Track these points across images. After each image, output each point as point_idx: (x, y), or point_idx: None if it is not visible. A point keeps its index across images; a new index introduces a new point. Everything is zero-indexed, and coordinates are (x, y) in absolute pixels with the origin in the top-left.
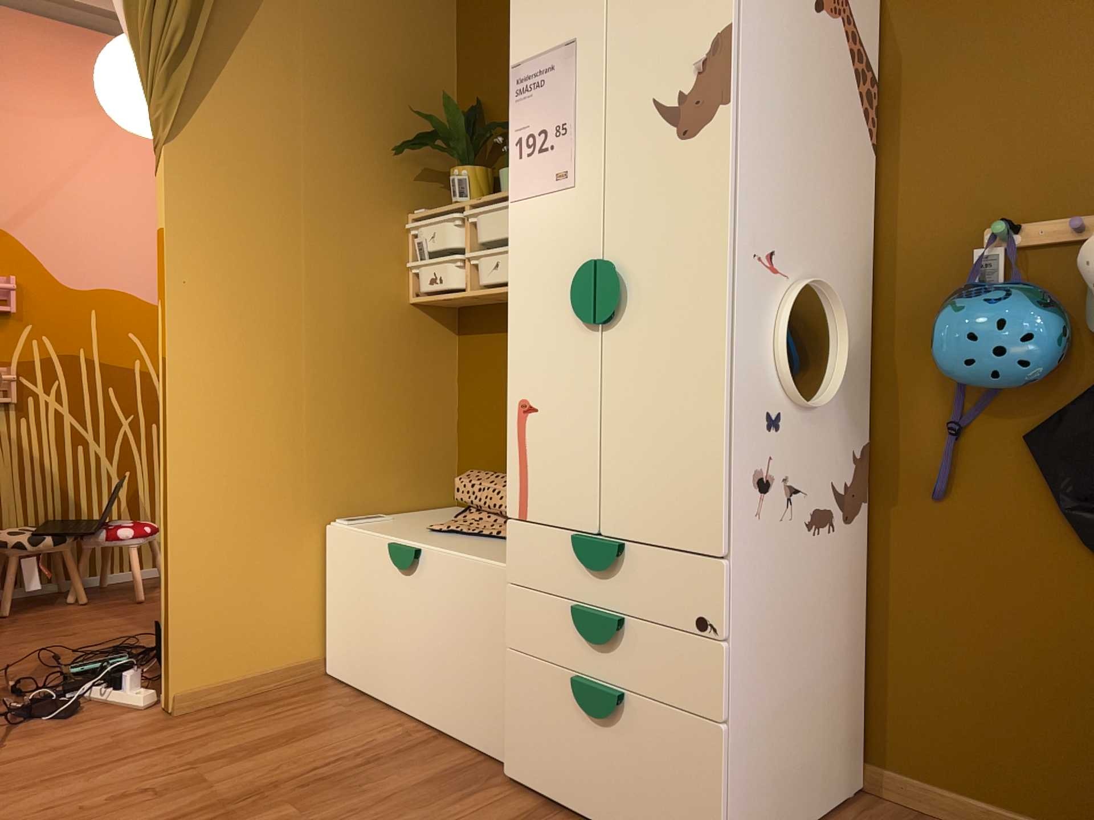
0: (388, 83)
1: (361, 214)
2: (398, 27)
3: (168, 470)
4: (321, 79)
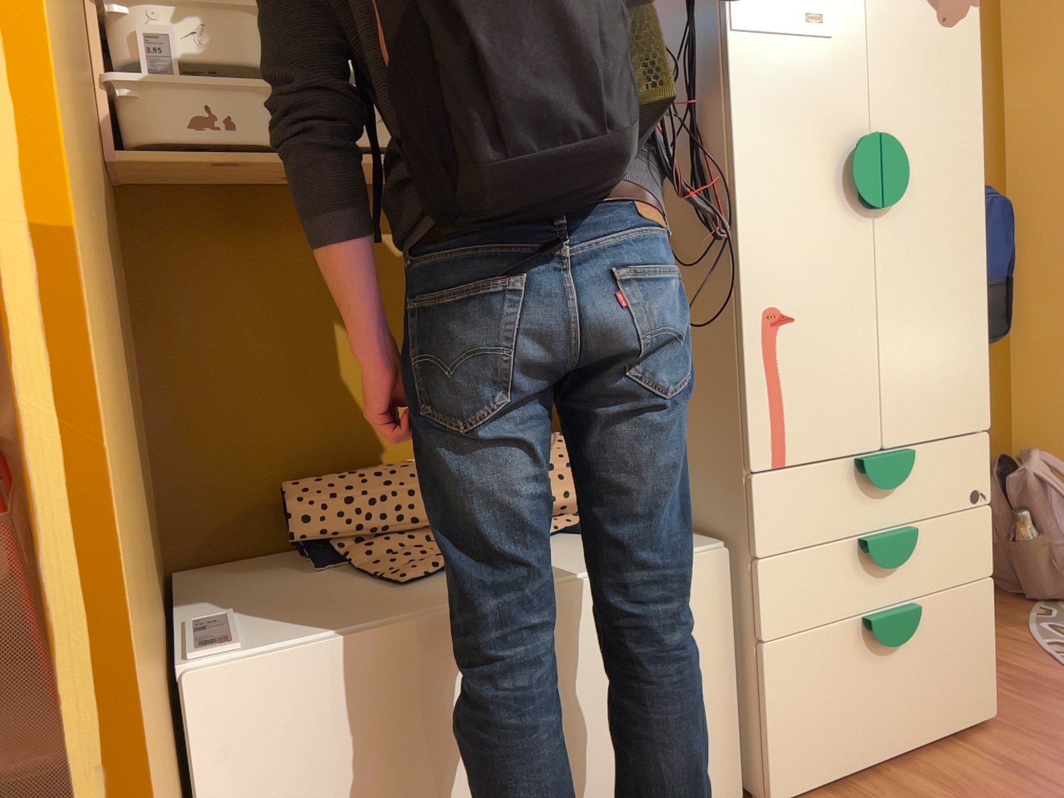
0: None
1: None
2: None
3: (114, 674)
4: None
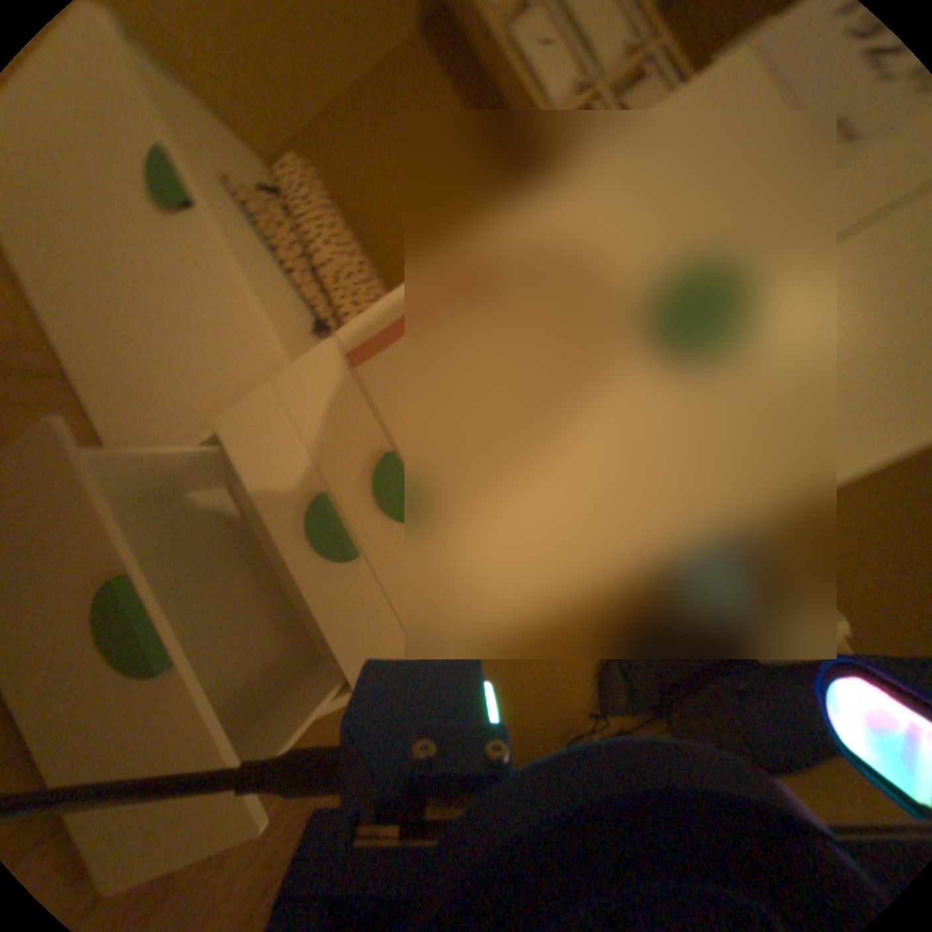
0: None
1: None
2: None
3: None
4: None
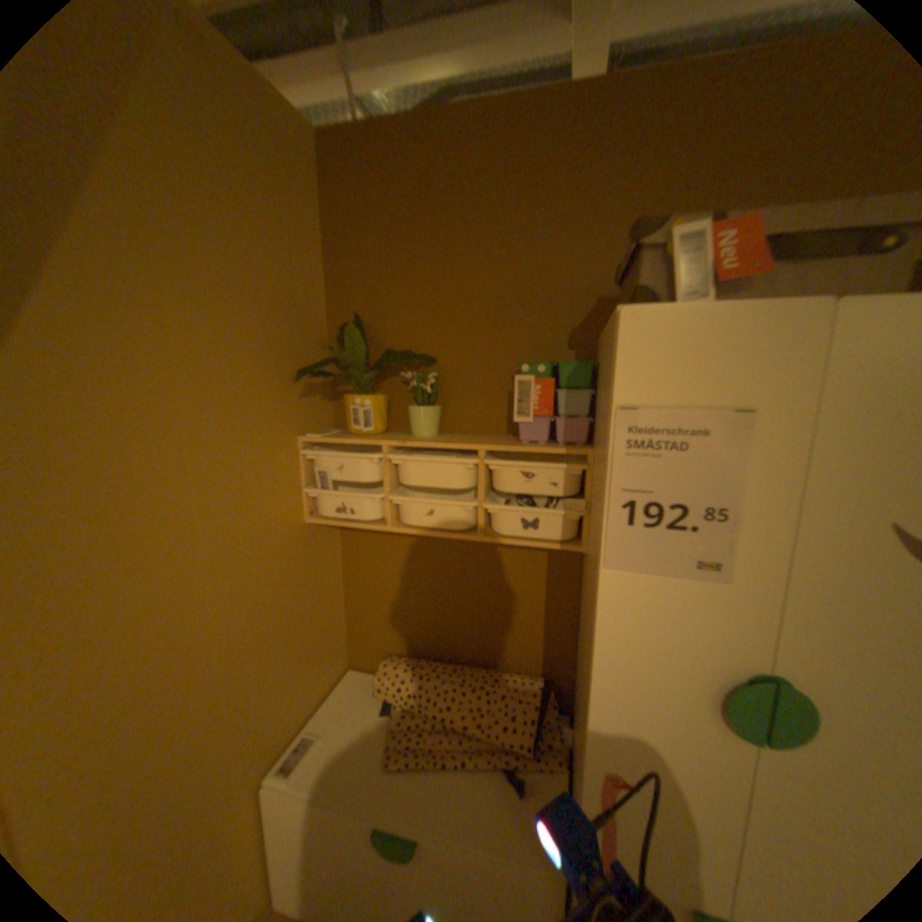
0: (270, 296)
1: (260, 454)
2: (273, 227)
3: None
4: (198, 298)
